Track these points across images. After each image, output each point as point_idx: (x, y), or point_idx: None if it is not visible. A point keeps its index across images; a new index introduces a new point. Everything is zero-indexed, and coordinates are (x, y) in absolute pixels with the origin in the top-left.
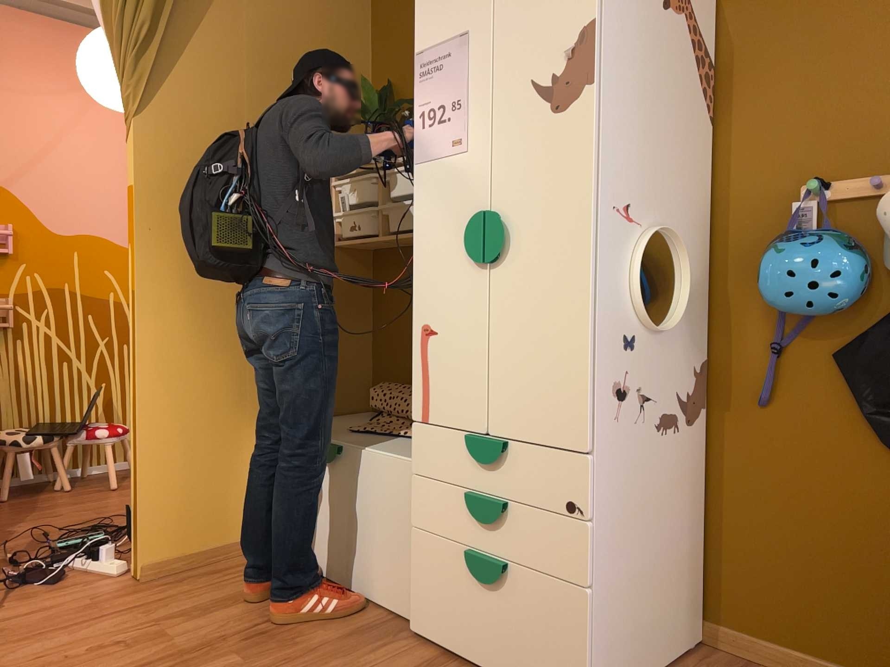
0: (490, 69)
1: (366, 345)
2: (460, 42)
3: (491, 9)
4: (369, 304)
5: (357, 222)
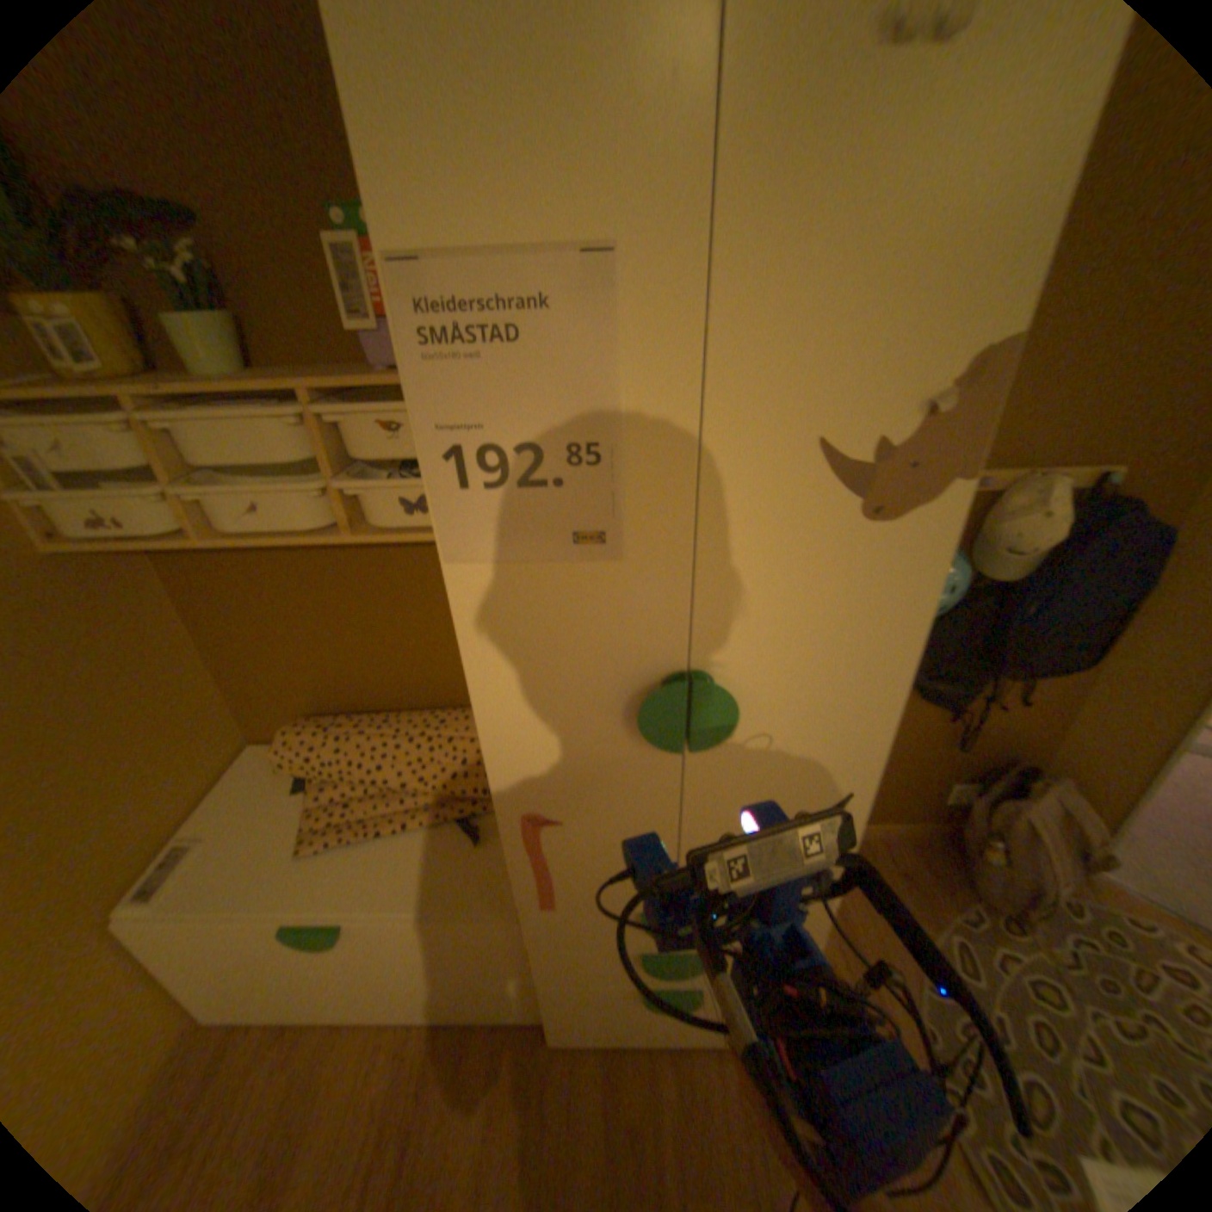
0: (700, 383)
1: (200, 670)
2: (581, 266)
3: (709, 189)
4: (174, 609)
5: (104, 511)
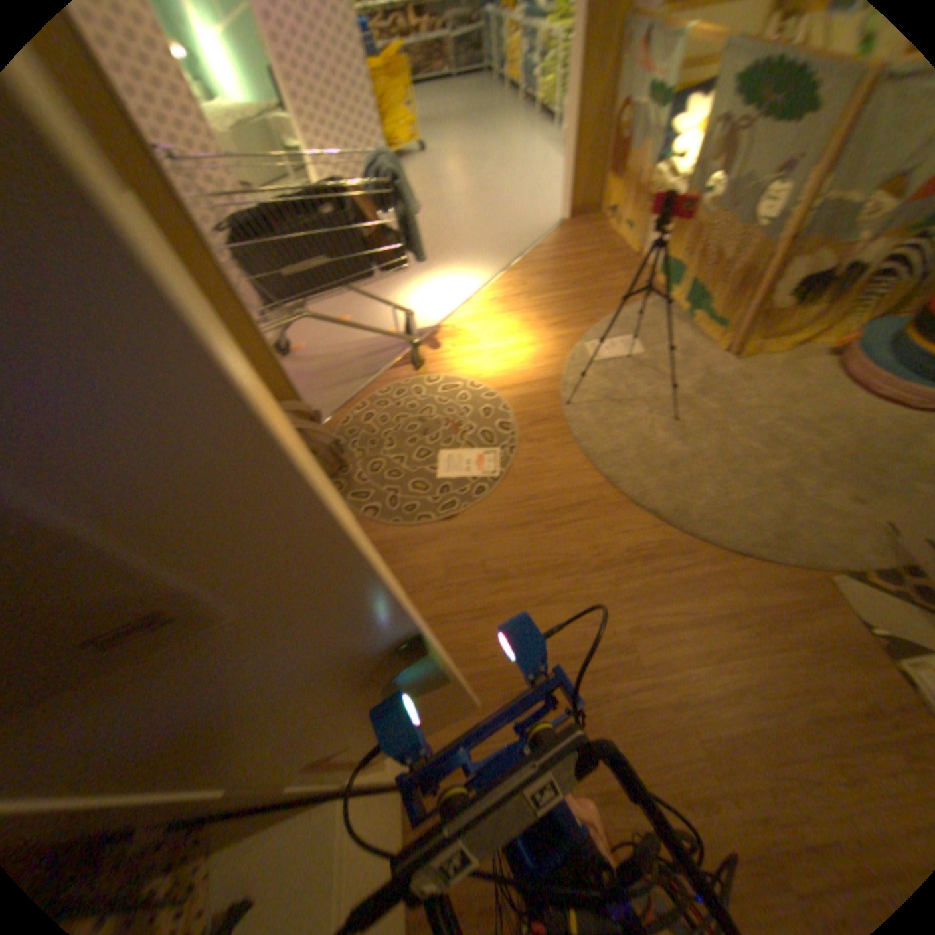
0: None
1: None
2: None
3: None
4: None
5: None
